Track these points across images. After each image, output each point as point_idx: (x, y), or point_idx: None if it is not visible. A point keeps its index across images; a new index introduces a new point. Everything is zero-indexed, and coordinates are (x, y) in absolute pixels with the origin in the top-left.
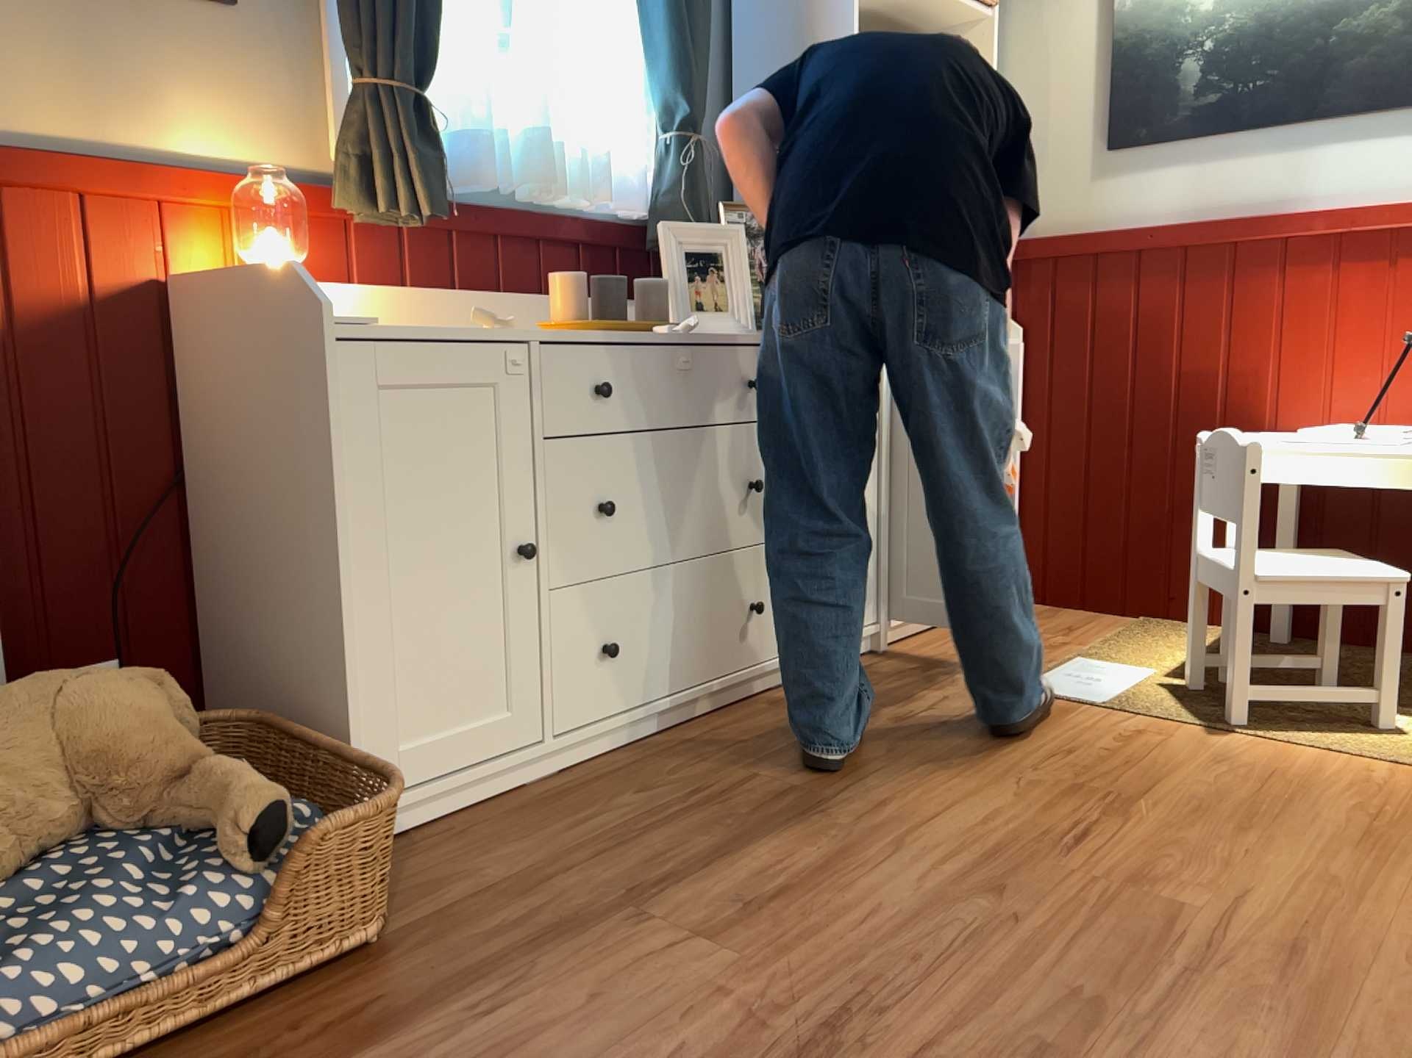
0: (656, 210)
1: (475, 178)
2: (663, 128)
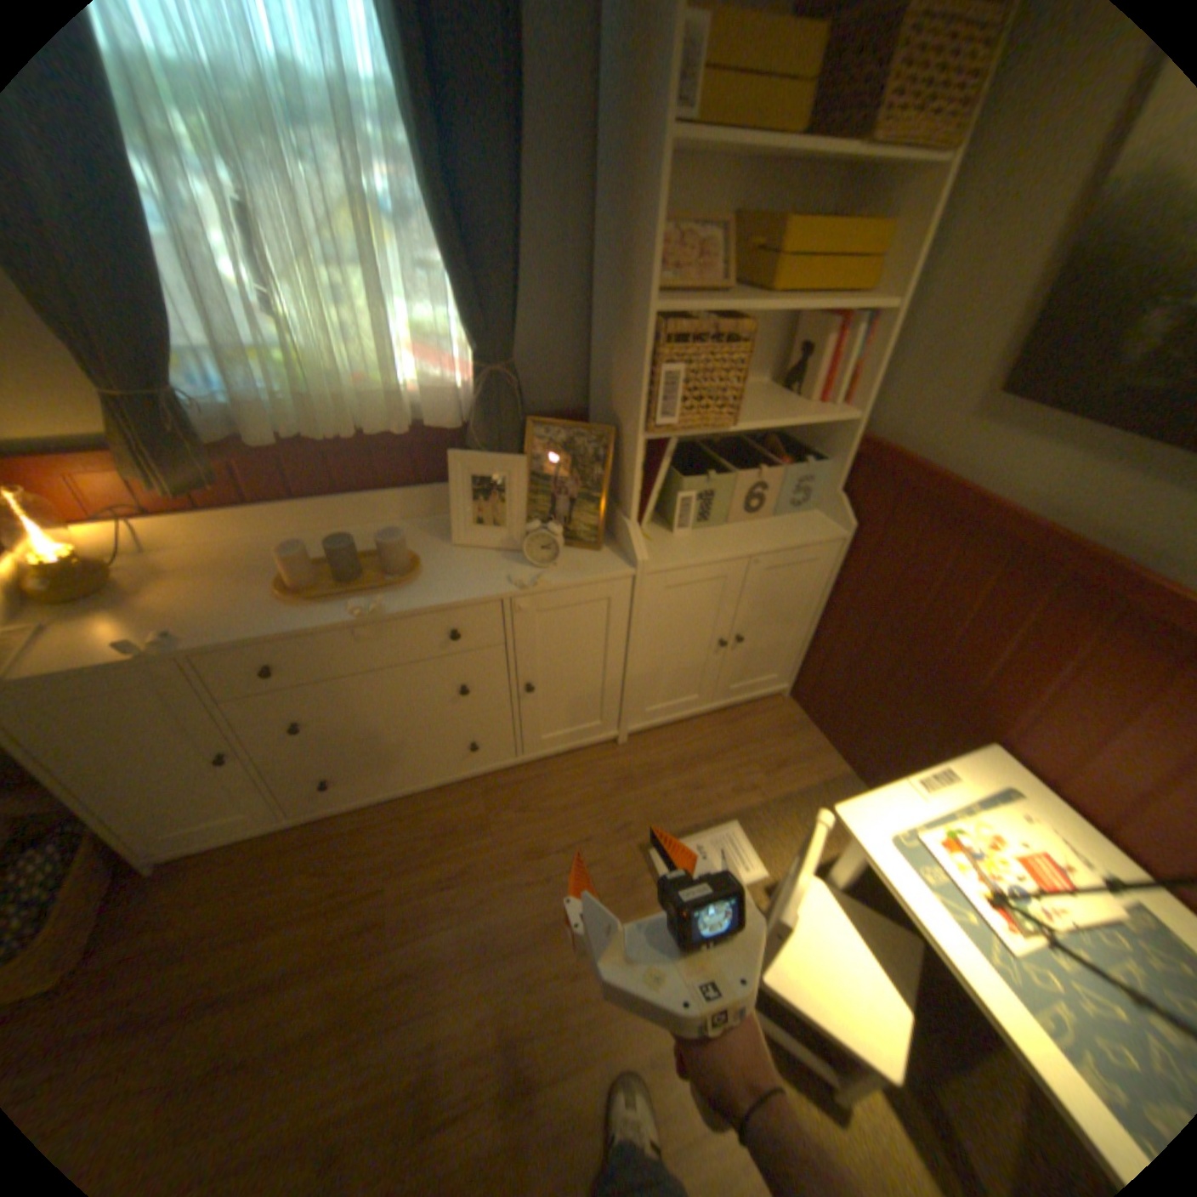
0: (470, 423)
1: (249, 439)
2: (471, 350)
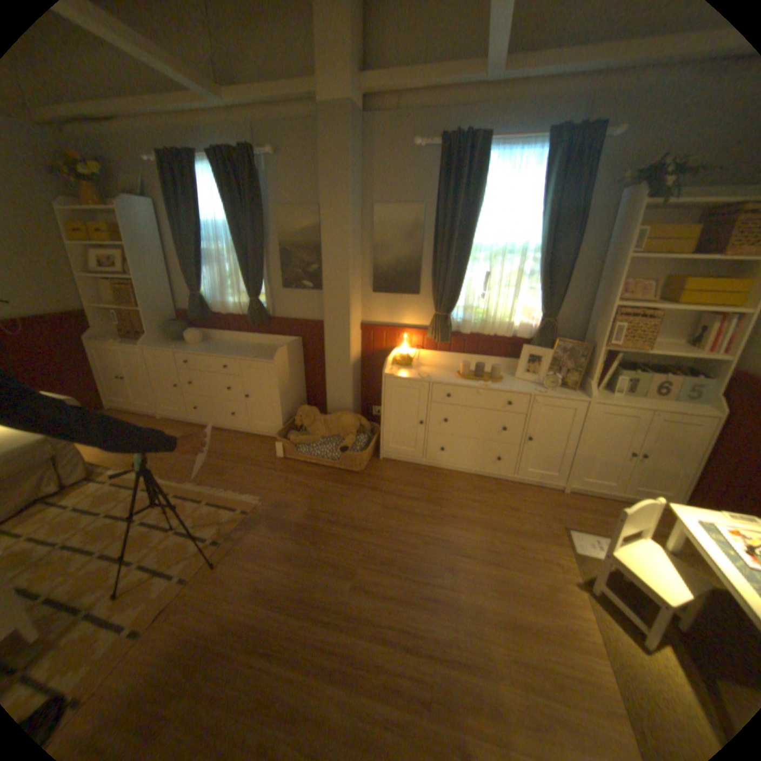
0: (533, 338)
1: (463, 332)
2: (541, 314)
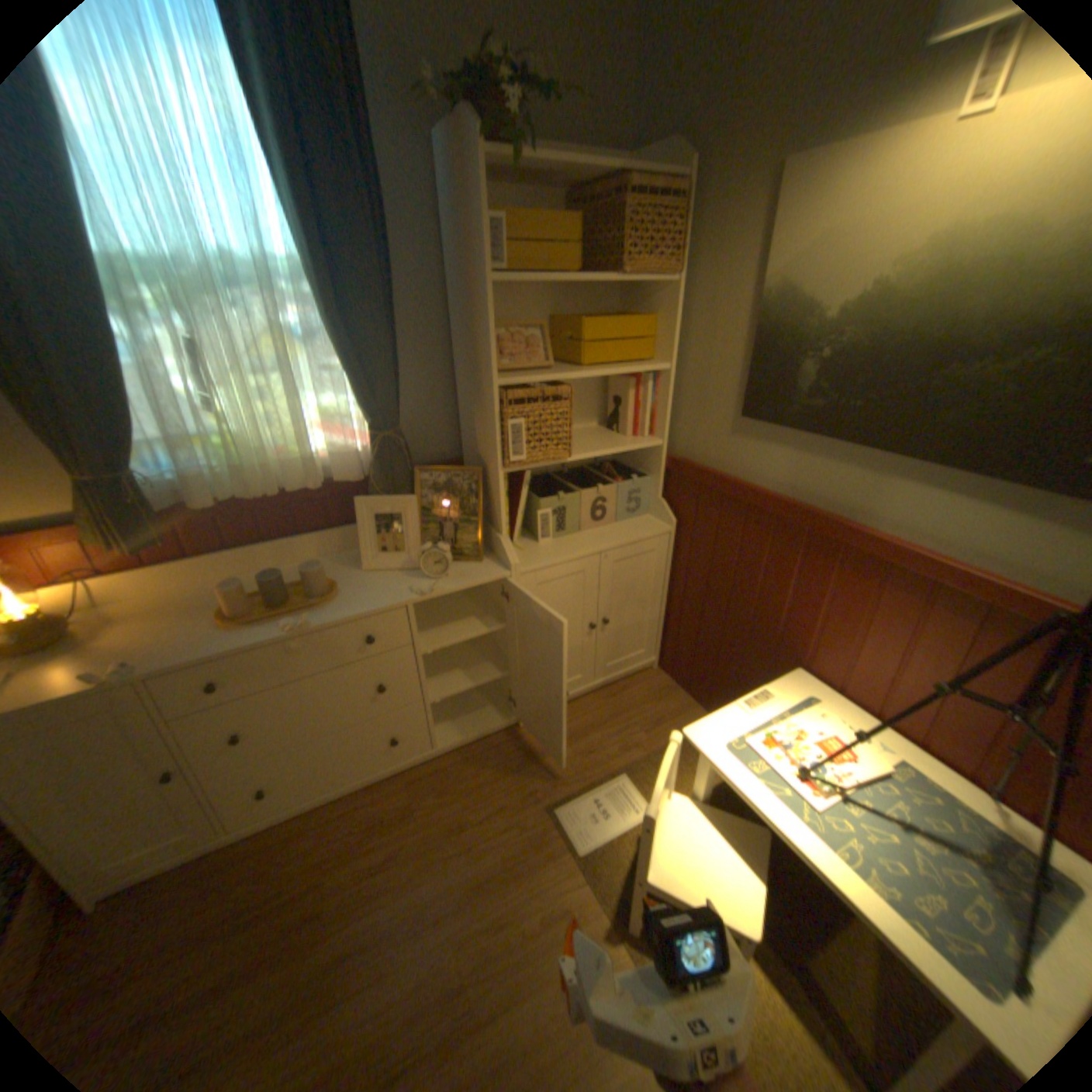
0: (370, 476)
1: (192, 504)
2: (367, 423)
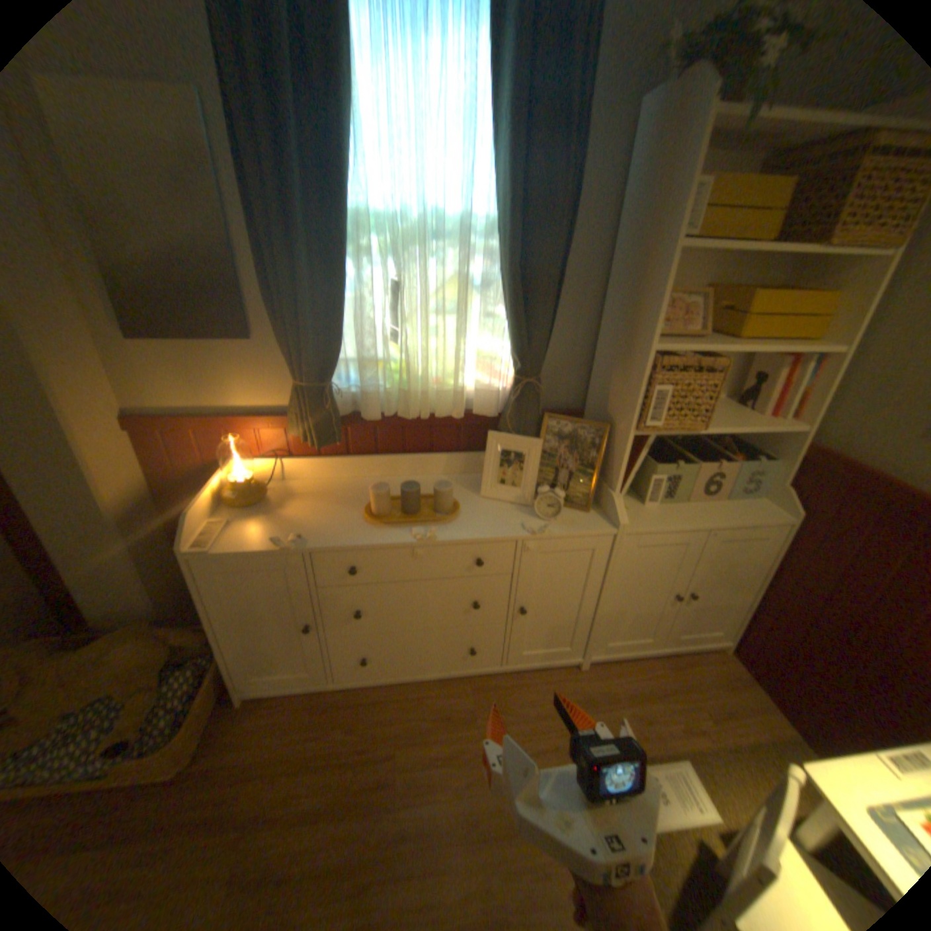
0: (503, 414)
1: (367, 415)
2: (514, 367)
